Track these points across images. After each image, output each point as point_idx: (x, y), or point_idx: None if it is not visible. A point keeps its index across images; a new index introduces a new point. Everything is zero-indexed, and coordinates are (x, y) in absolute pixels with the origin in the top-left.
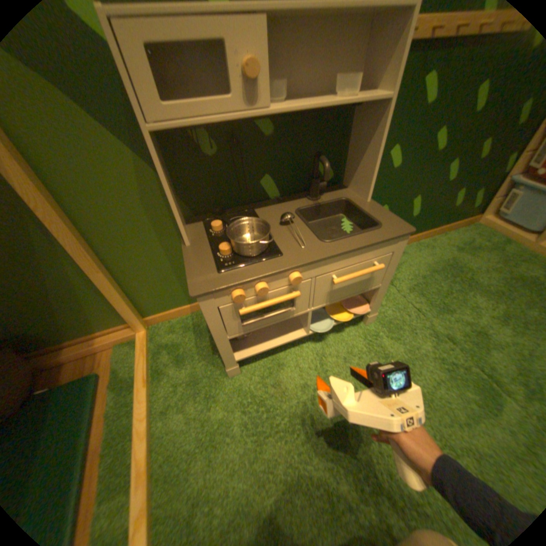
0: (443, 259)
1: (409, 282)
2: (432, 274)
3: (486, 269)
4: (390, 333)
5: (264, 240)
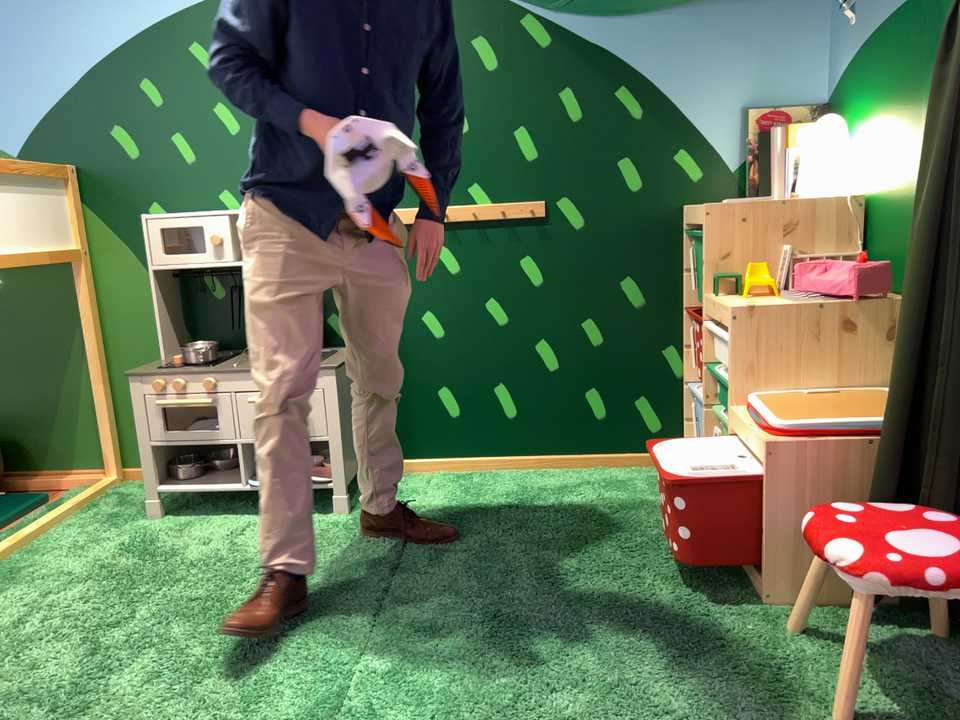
0: (542, 489)
1: (454, 498)
2: (497, 498)
3: (586, 505)
4: (352, 527)
5: (197, 350)
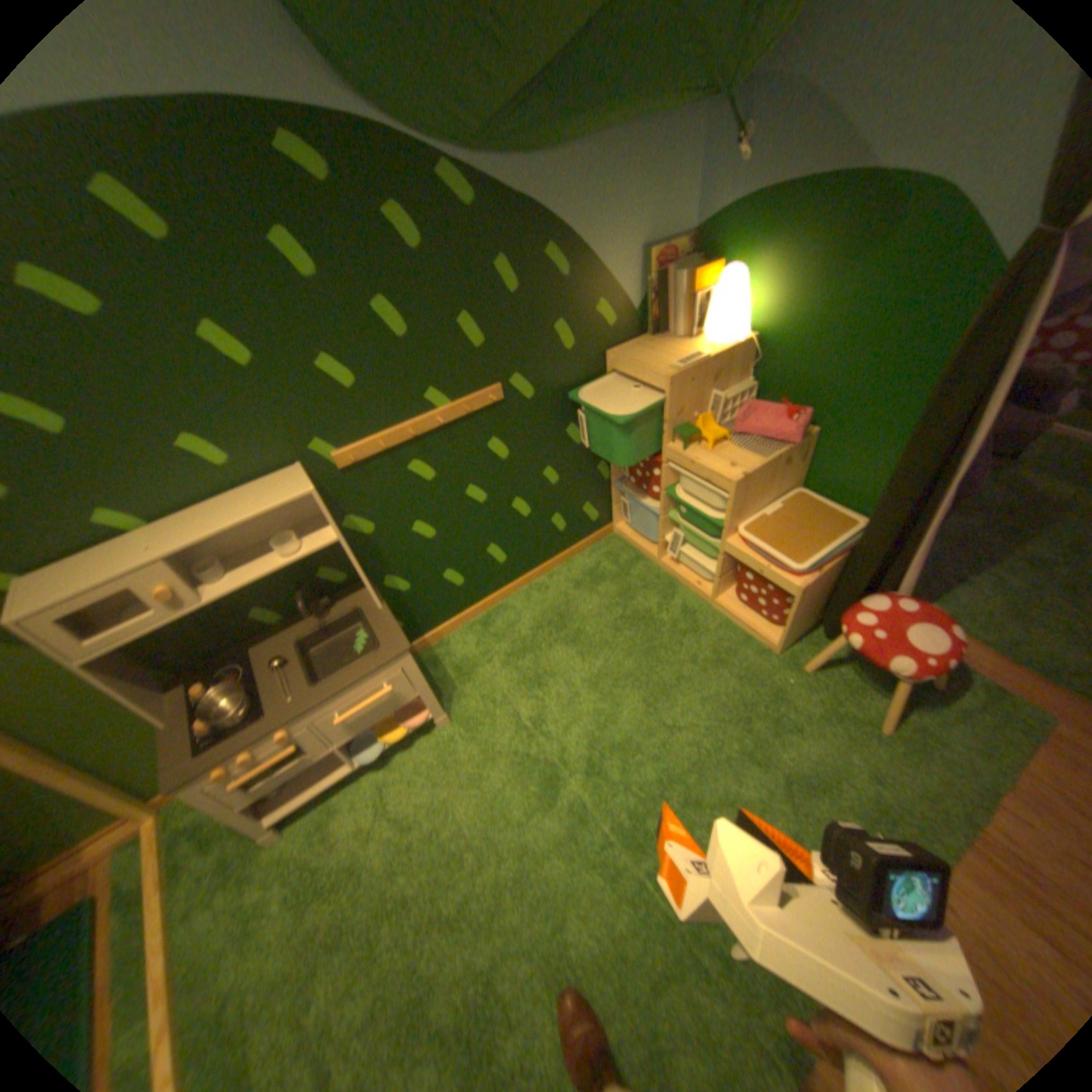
0: (552, 606)
1: (505, 651)
2: (534, 633)
3: (598, 609)
4: (466, 732)
5: (234, 712)
